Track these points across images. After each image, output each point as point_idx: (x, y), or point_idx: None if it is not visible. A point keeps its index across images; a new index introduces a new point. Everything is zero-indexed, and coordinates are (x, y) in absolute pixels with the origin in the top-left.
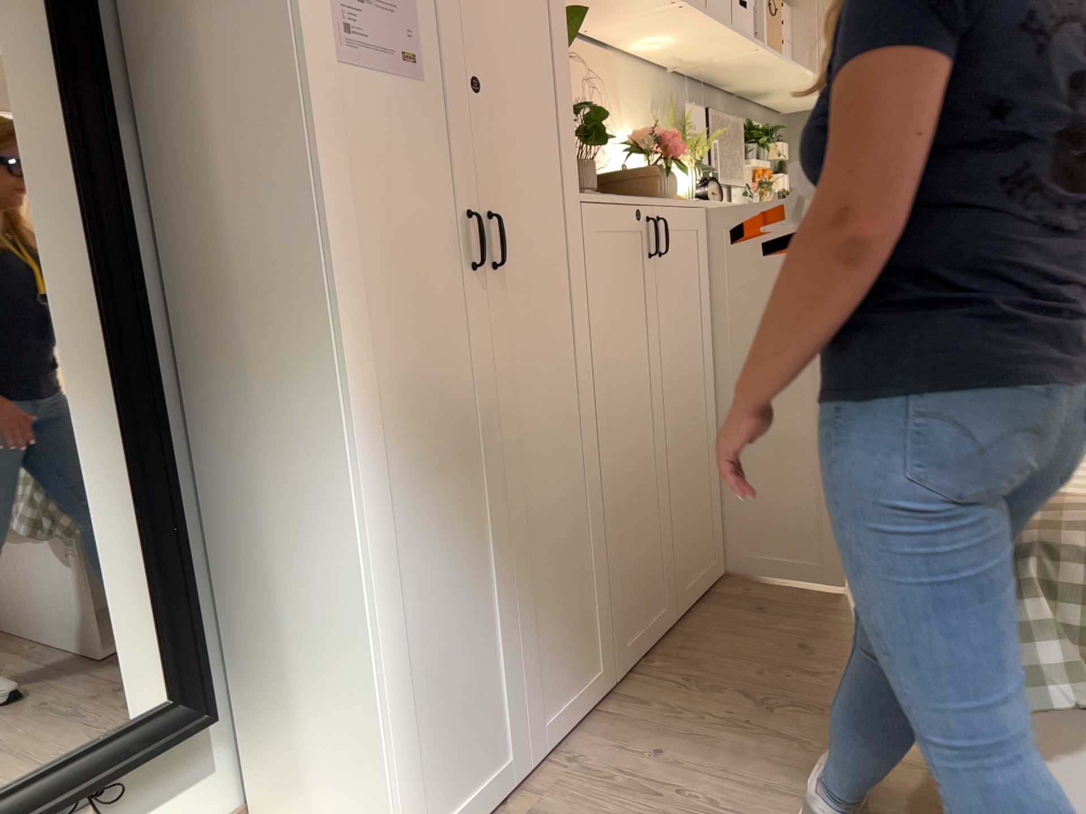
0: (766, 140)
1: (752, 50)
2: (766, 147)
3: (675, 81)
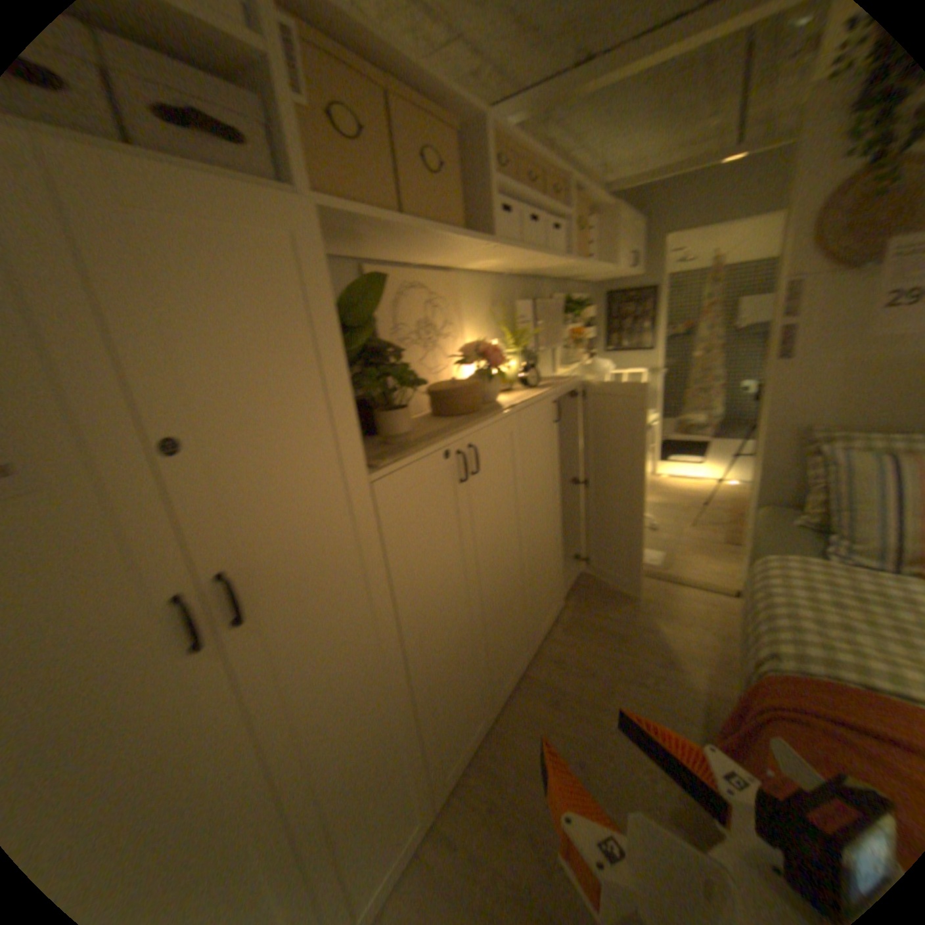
0: (580, 308)
1: (566, 261)
2: (580, 313)
3: (511, 283)
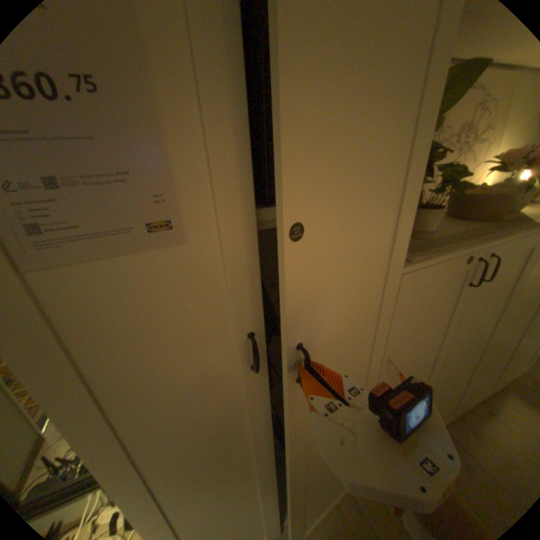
0: None
1: None
2: None
3: None
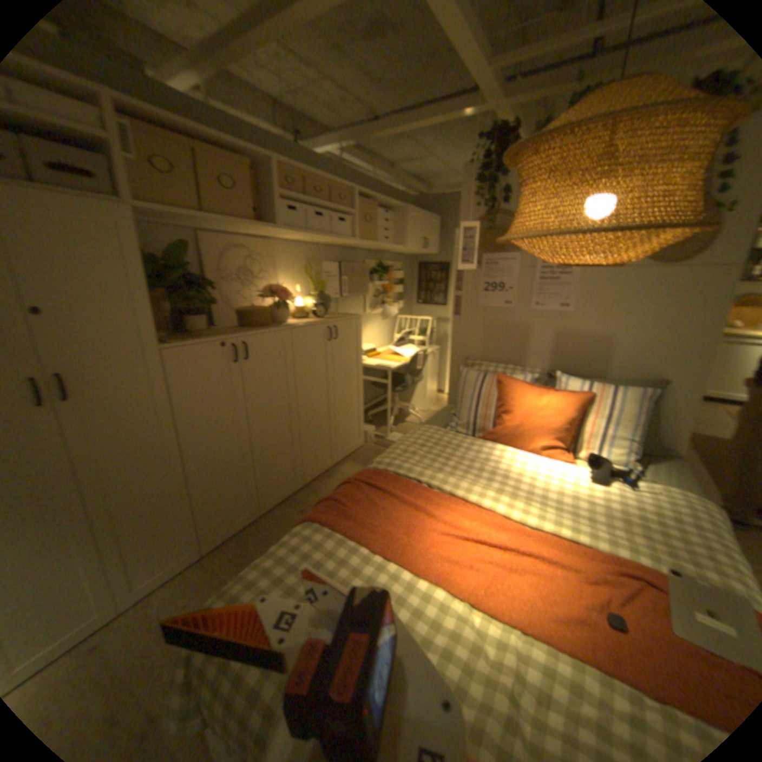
0: (386, 271)
1: (349, 240)
2: (385, 274)
3: (320, 249)
